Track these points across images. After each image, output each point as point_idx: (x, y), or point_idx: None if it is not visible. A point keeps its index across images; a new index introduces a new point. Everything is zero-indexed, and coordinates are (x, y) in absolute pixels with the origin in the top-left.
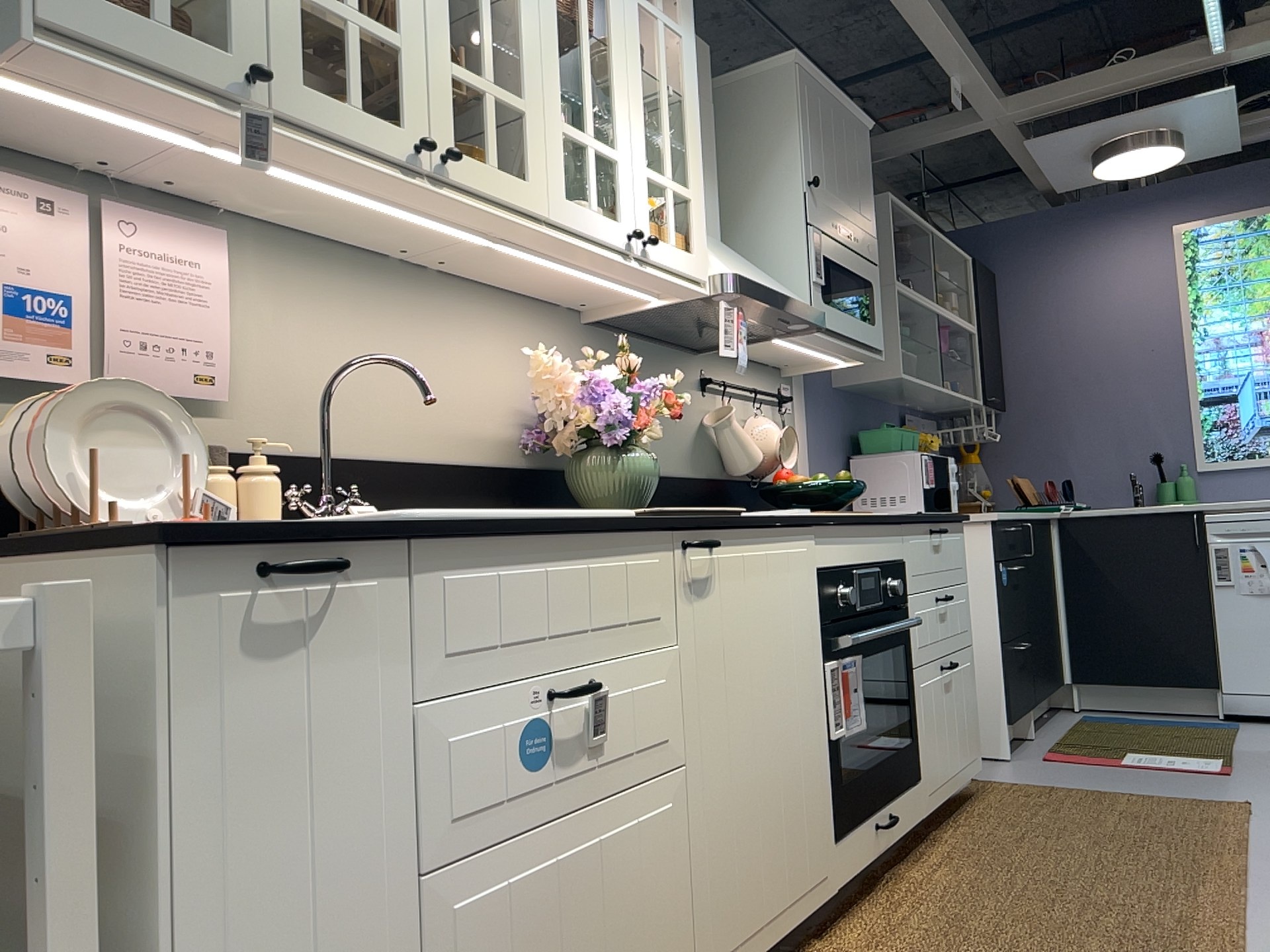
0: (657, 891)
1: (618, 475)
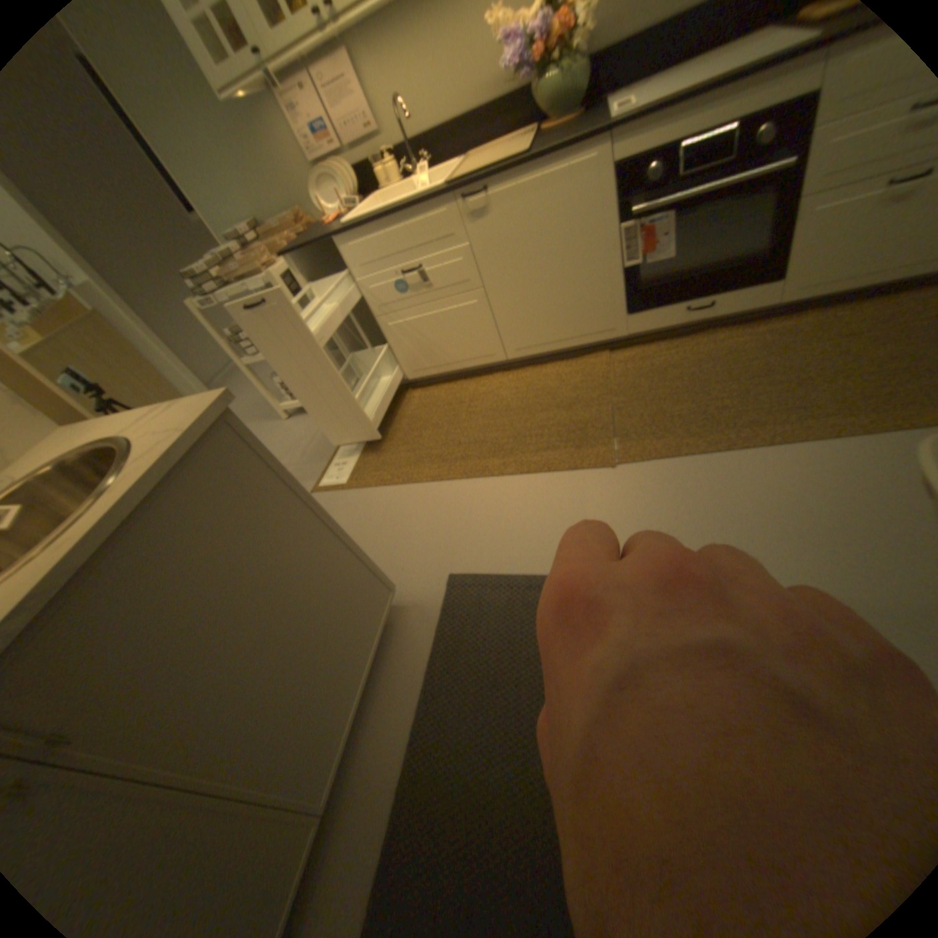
0: (475, 325)
1: (541, 93)
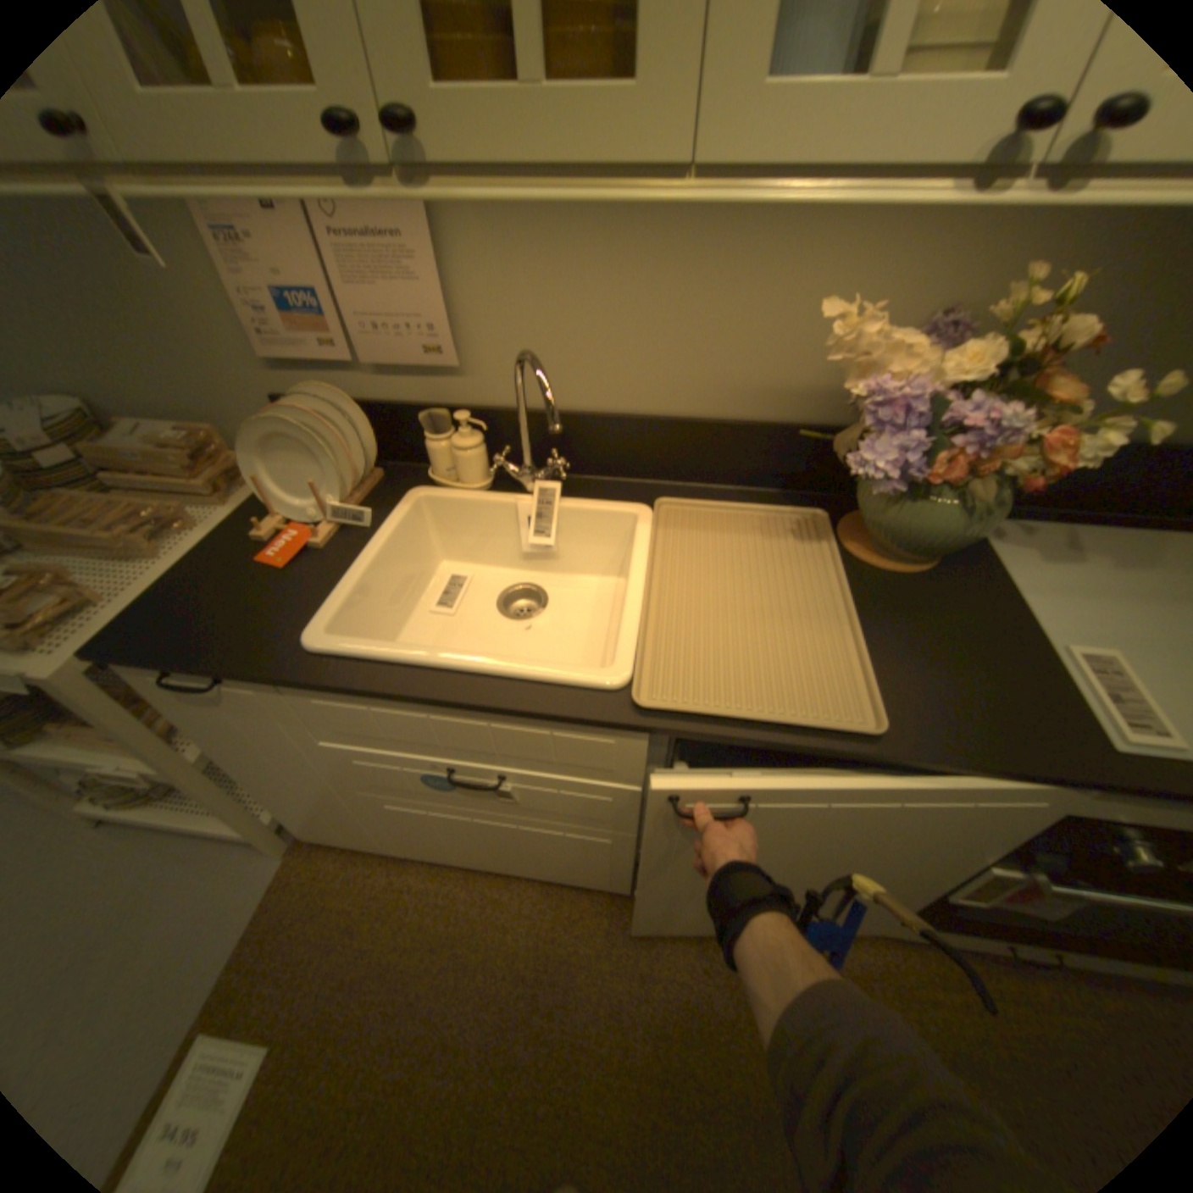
0: (587, 859)
1: (889, 519)
